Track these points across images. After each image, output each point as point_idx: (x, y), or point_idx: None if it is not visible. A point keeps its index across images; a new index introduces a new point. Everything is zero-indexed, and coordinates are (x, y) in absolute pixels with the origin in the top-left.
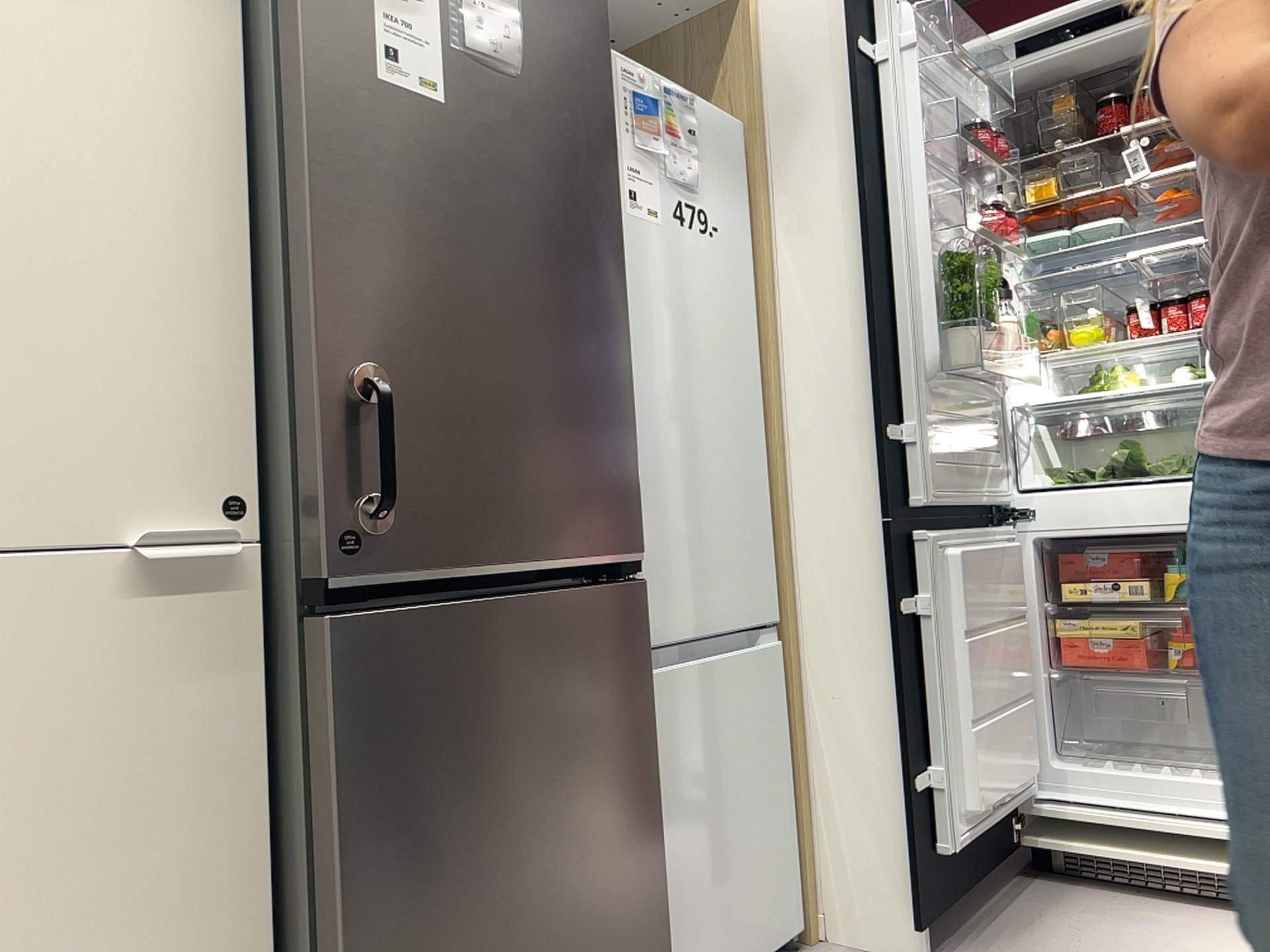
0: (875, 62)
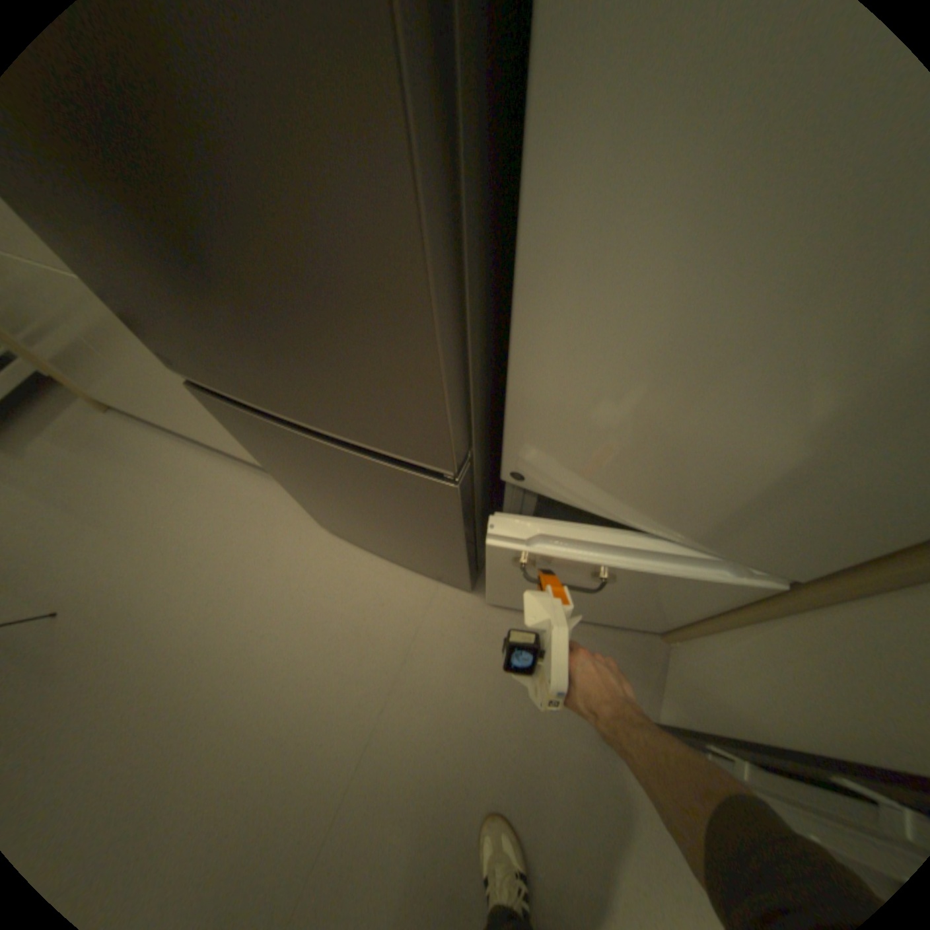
0: None
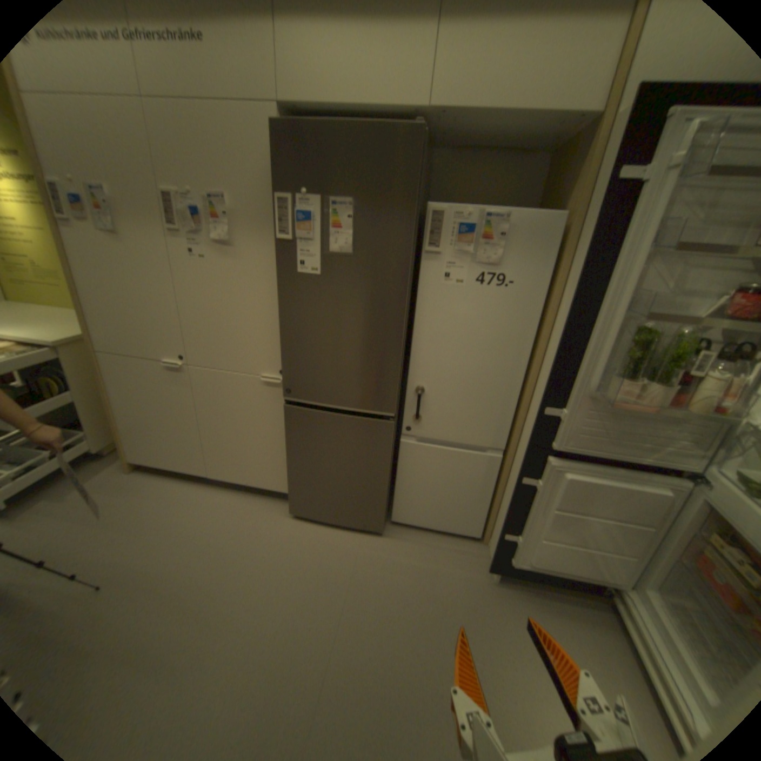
0: (640, 181)
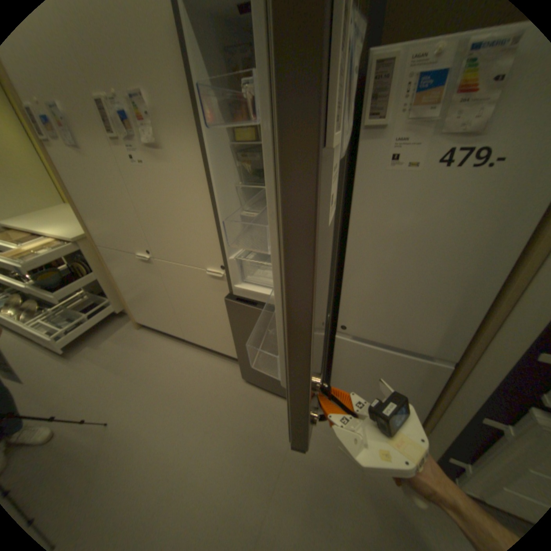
0: None
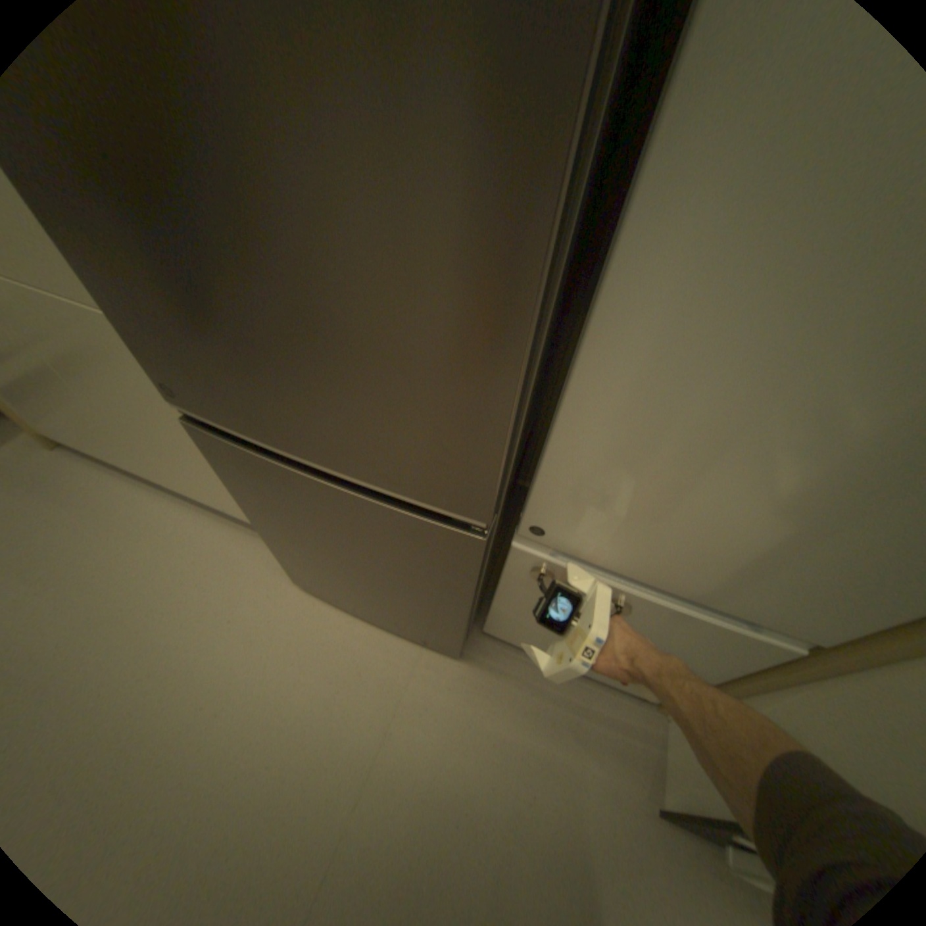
0: None
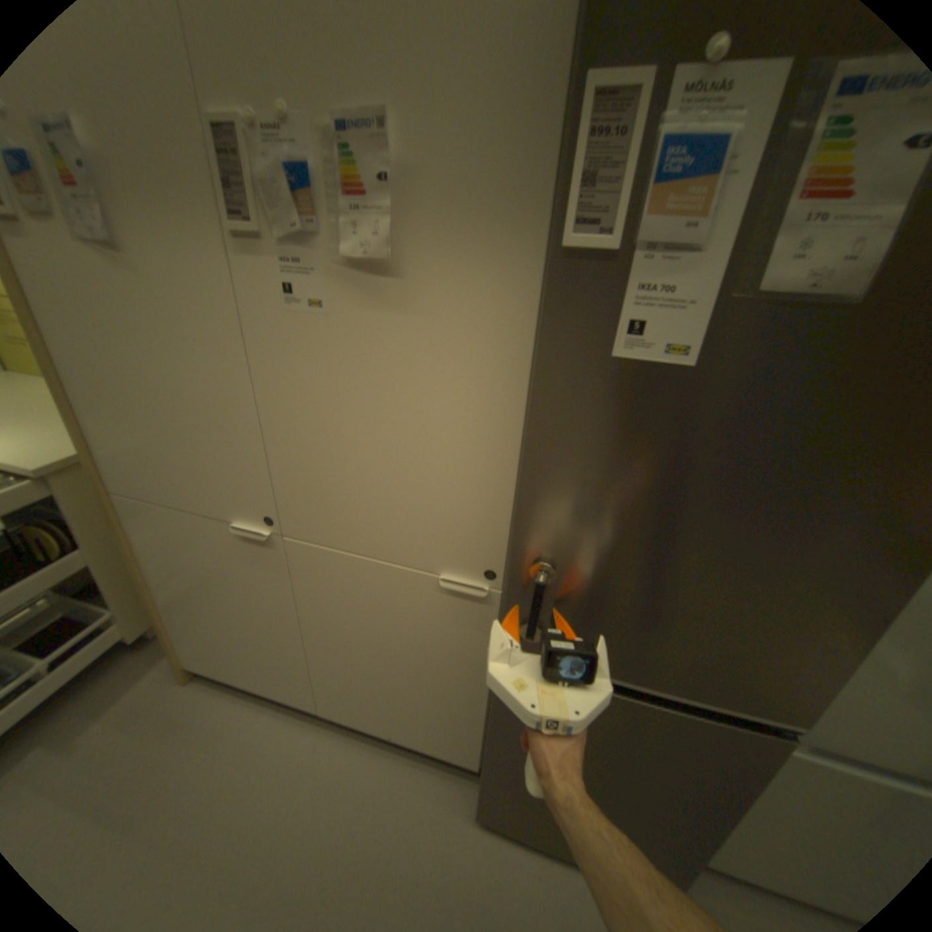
0: None
